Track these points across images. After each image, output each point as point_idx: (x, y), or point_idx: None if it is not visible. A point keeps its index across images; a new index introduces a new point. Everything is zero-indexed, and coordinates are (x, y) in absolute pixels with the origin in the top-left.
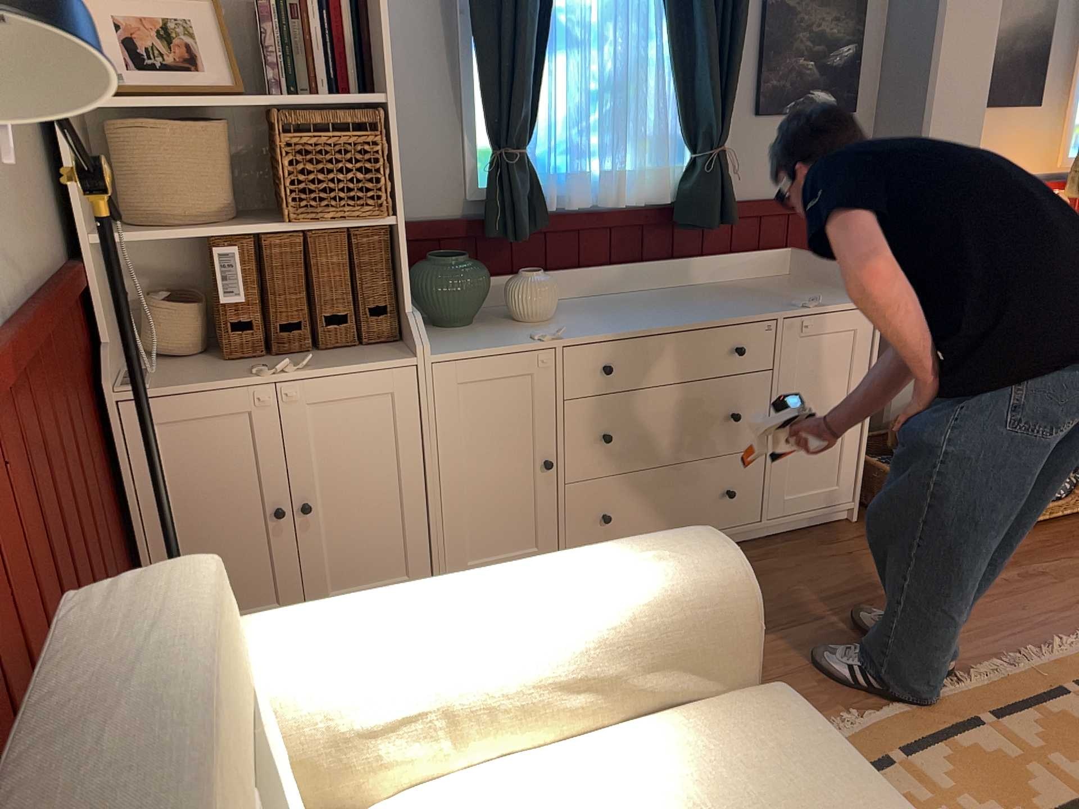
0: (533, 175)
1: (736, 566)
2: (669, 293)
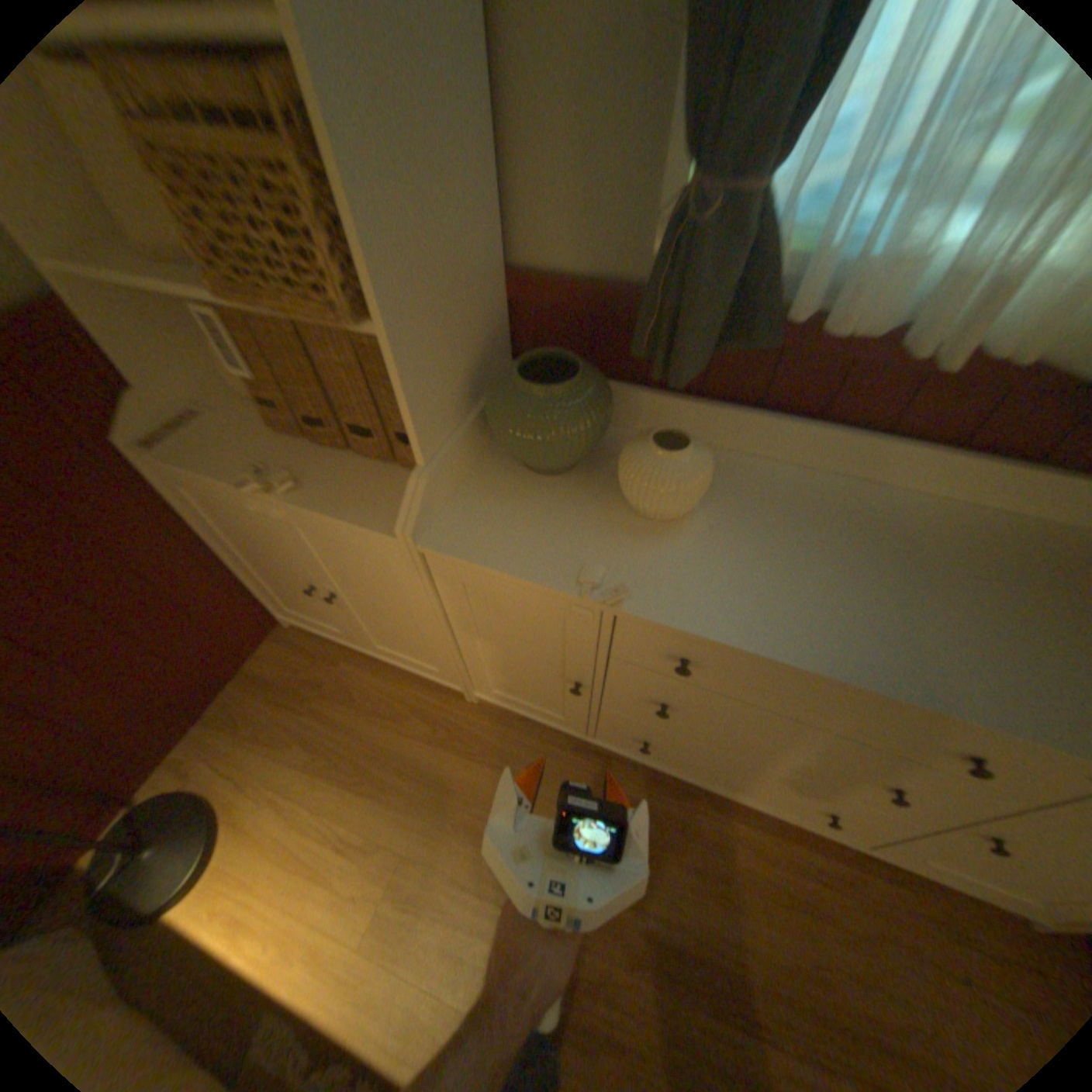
0: (775, 235)
1: None
2: (974, 521)
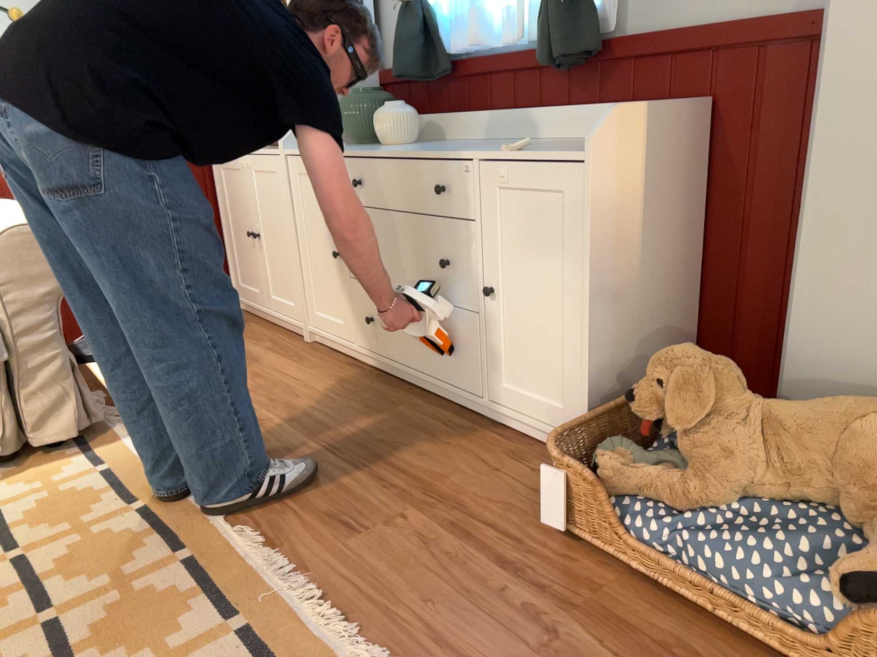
0: (426, 22)
1: (5, 231)
2: (531, 141)
